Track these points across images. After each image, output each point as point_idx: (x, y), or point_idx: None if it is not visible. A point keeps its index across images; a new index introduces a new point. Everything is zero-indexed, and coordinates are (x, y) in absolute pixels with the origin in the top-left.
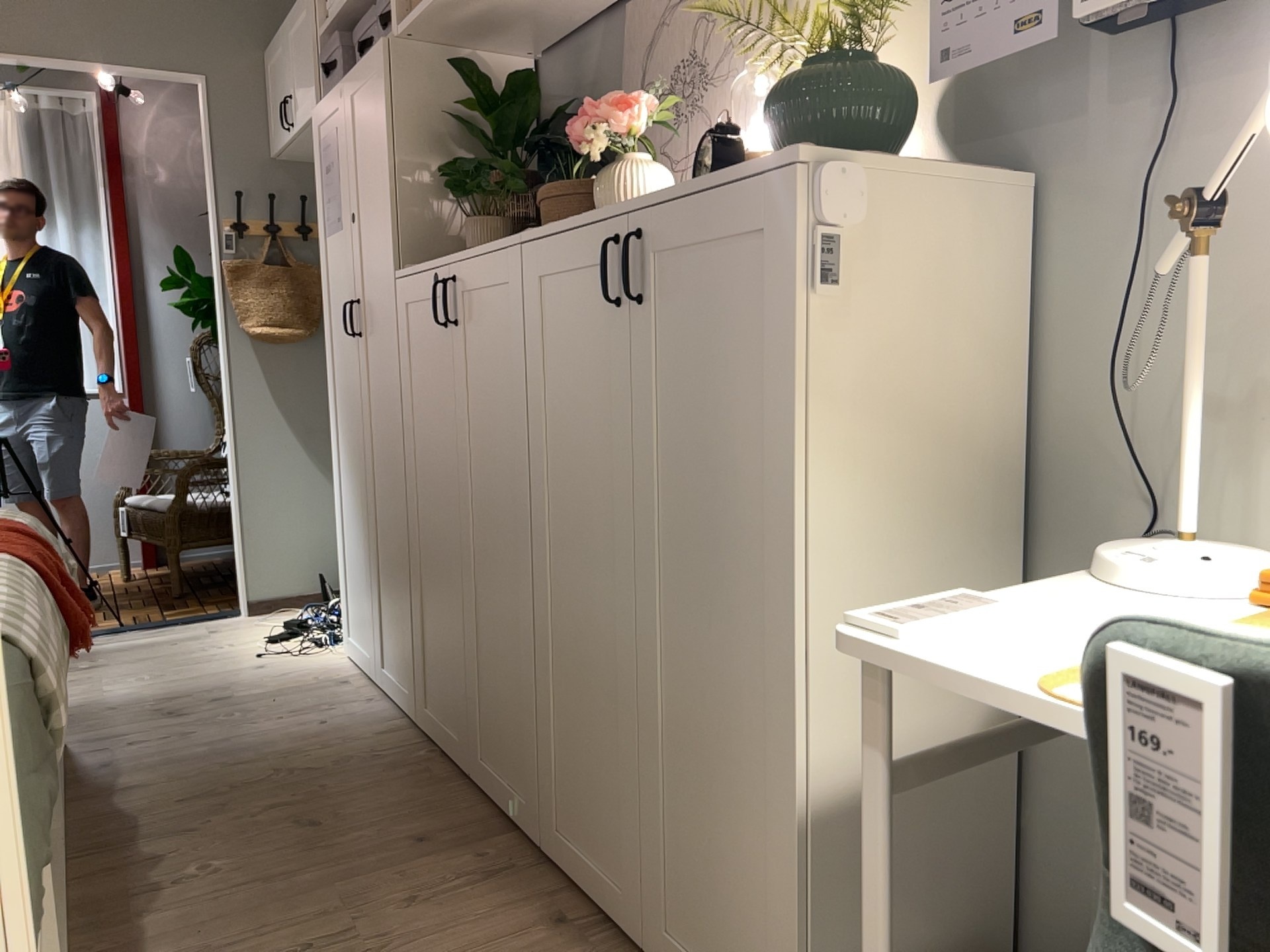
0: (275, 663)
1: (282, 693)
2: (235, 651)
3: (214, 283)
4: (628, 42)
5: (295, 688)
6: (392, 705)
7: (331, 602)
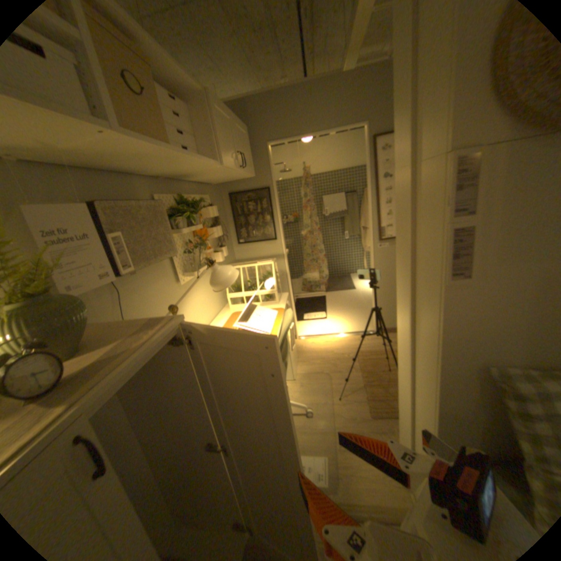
0: None
1: None
2: None
3: None
4: None
5: None
6: None
7: None
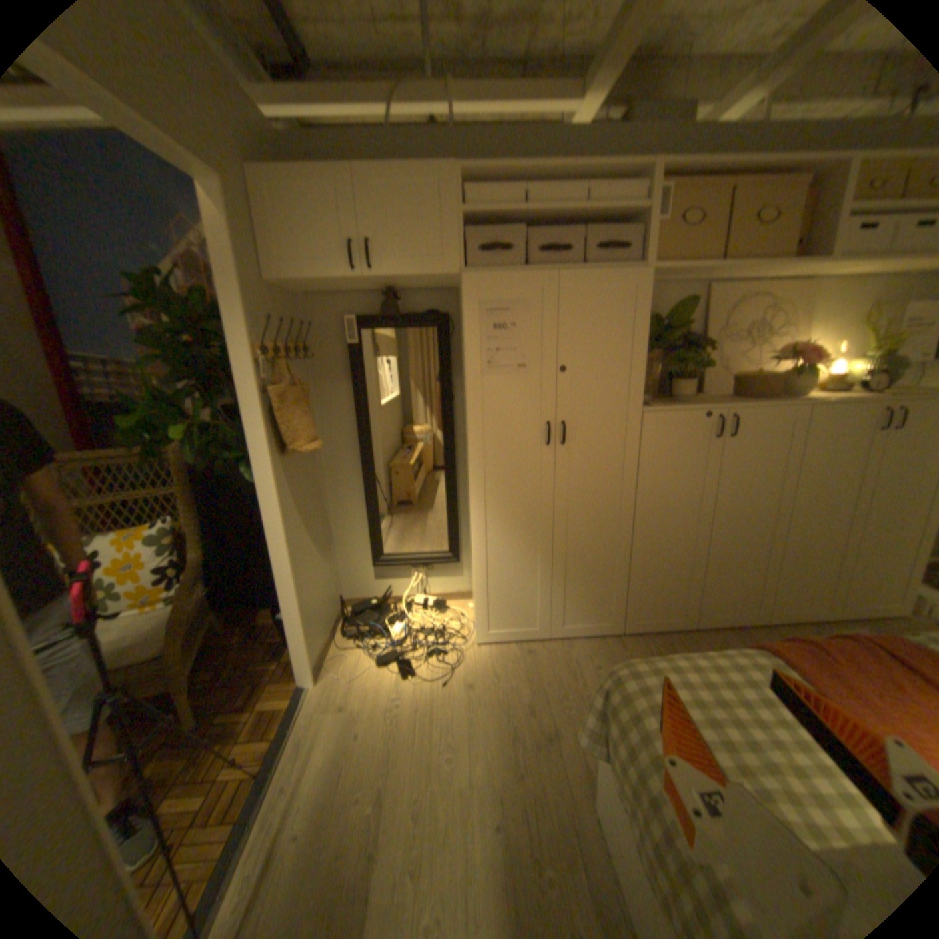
0: (466, 679)
1: (533, 680)
2: (415, 698)
3: (243, 411)
4: (712, 303)
5: (526, 674)
6: (582, 639)
7: (378, 632)
